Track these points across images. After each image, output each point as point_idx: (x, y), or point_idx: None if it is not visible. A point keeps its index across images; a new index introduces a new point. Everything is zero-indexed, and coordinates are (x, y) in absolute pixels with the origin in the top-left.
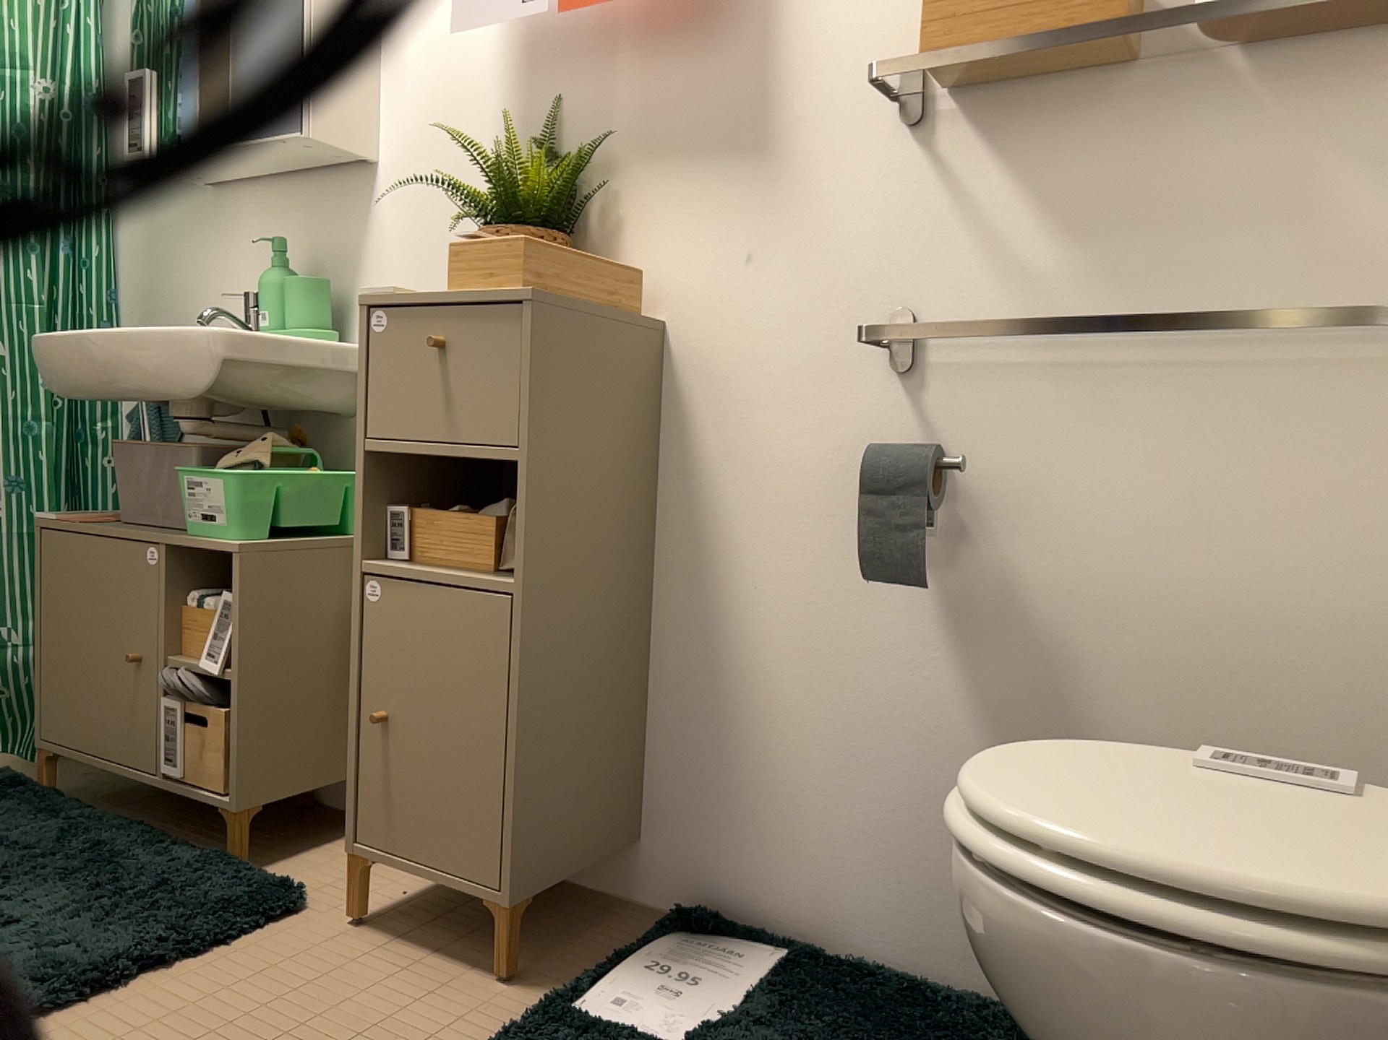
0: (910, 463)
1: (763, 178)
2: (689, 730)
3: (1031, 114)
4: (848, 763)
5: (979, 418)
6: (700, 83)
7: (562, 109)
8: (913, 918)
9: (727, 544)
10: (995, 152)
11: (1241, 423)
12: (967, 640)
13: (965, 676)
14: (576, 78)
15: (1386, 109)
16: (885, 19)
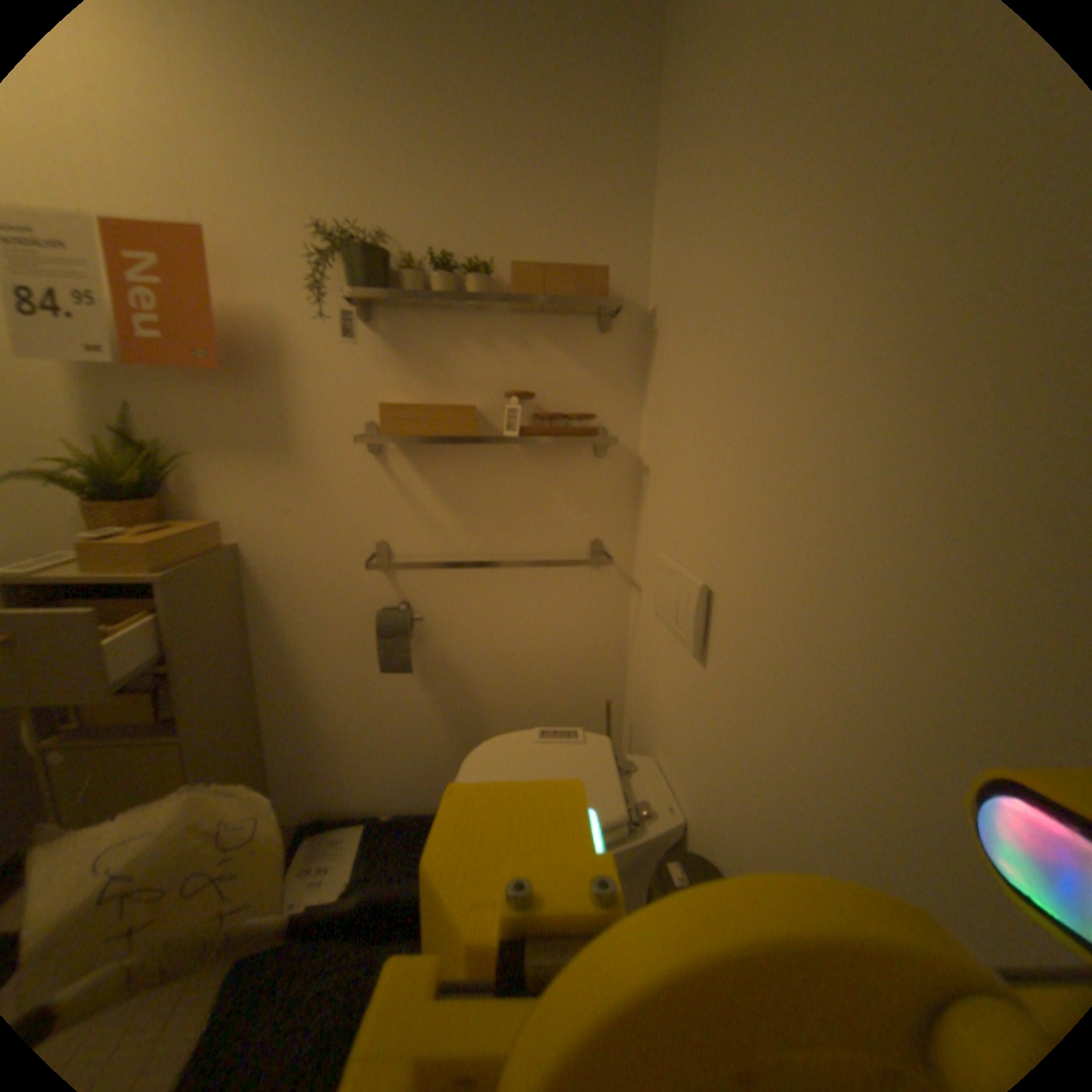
0: (402, 623)
1: (292, 466)
2: (291, 745)
3: (438, 451)
4: (381, 741)
5: (427, 588)
6: (237, 405)
7: (125, 405)
8: (420, 792)
9: (299, 655)
10: (421, 467)
11: (532, 586)
12: (431, 681)
13: (432, 695)
14: (133, 385)
15: (575, 469)
16: (355, 390)
